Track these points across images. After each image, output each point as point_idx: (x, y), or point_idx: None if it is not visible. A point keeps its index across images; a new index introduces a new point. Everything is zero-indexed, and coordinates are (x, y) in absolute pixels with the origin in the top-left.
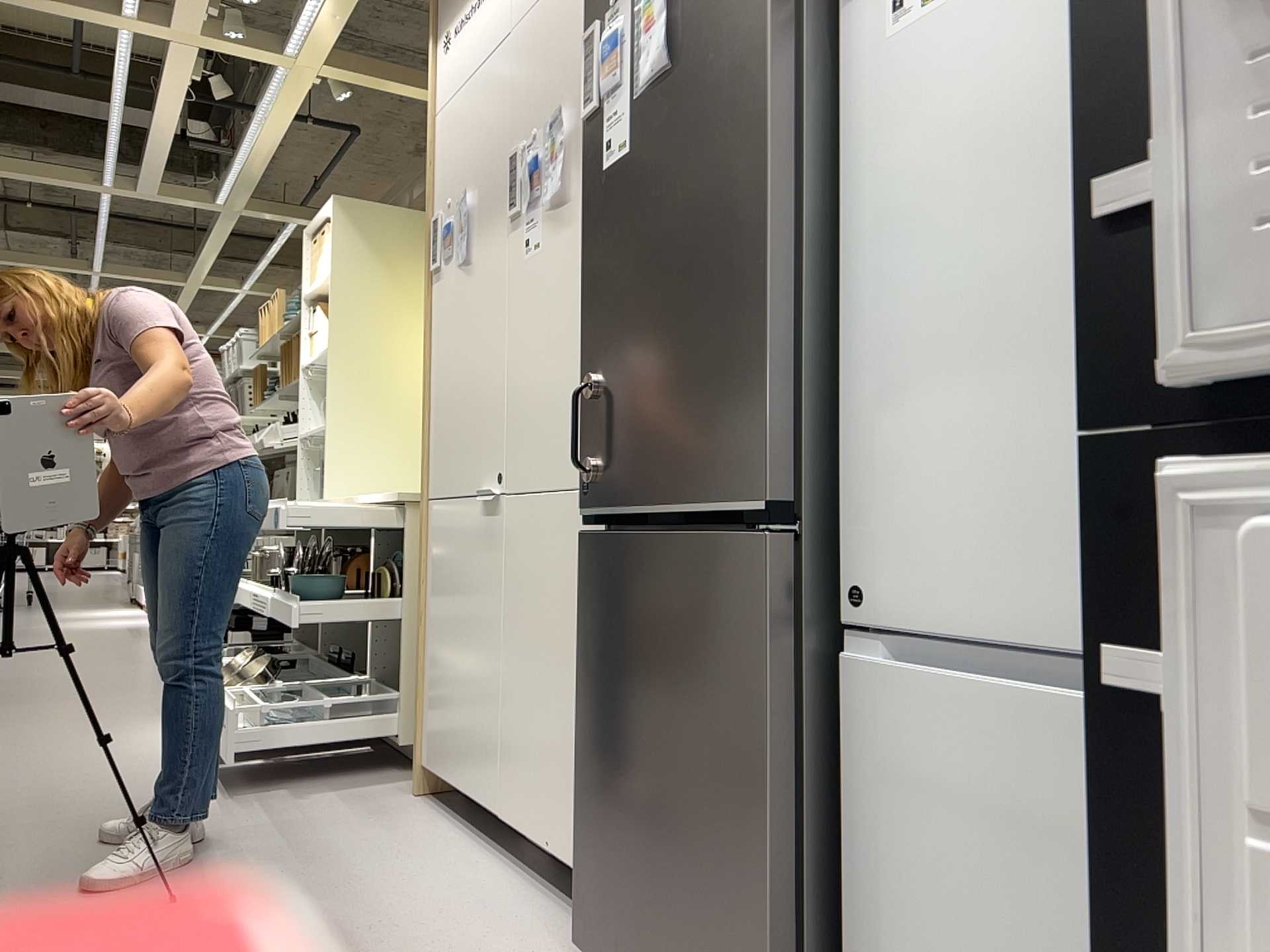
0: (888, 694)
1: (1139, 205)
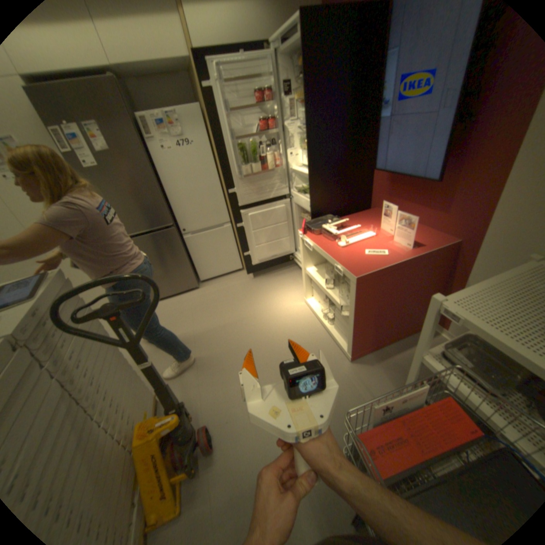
0: (191, 239)
1: (230, 192)
